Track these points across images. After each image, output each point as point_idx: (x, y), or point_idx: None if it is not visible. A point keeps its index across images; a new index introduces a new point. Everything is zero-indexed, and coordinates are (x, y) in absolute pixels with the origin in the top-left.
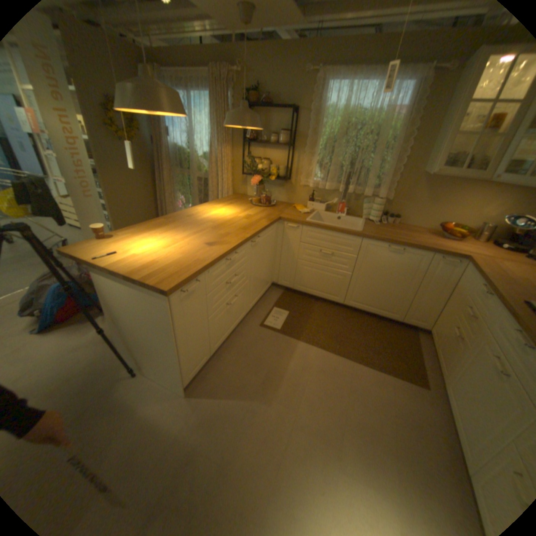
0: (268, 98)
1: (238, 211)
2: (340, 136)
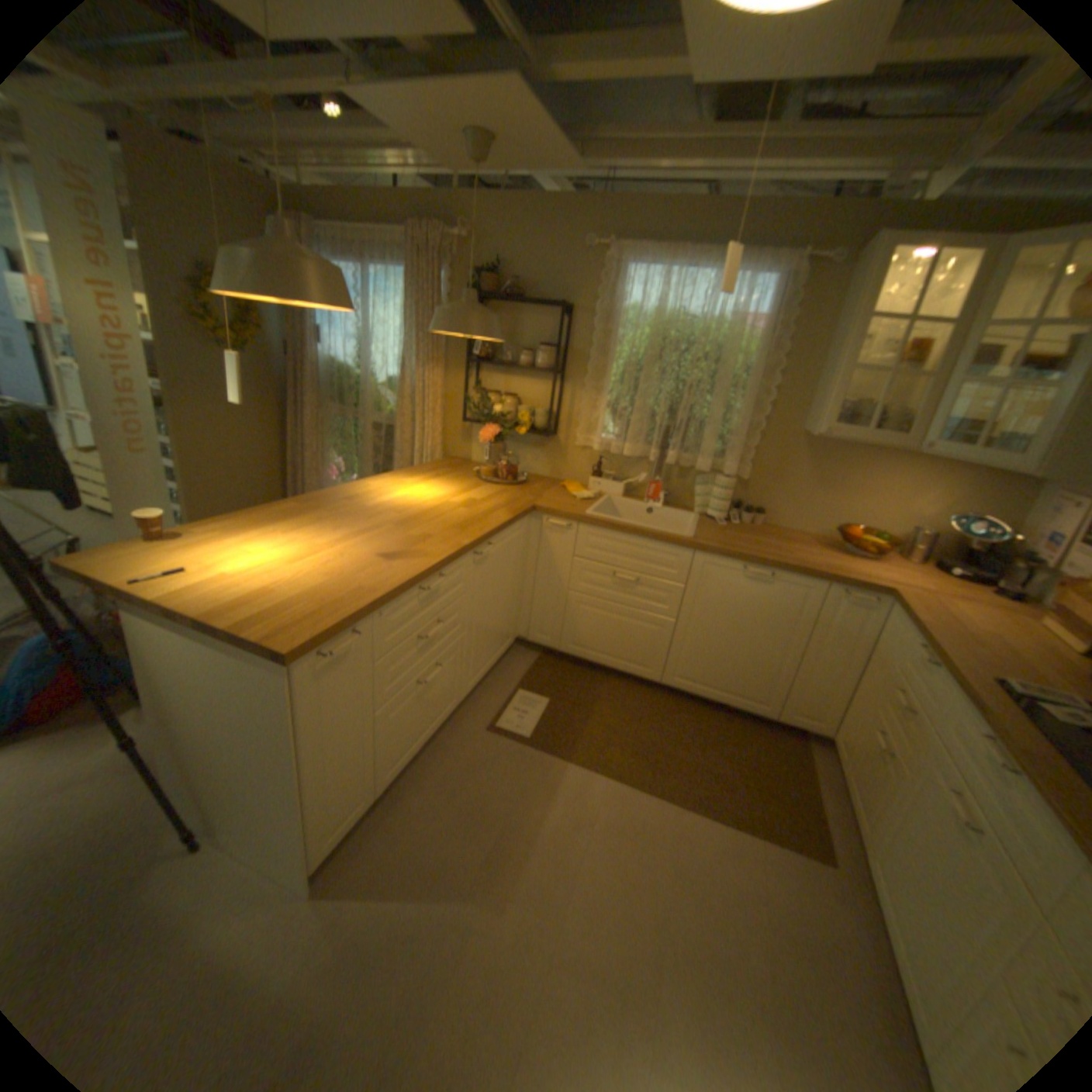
0: (517, 288)
1: (452, 492)
2: (649, 361)
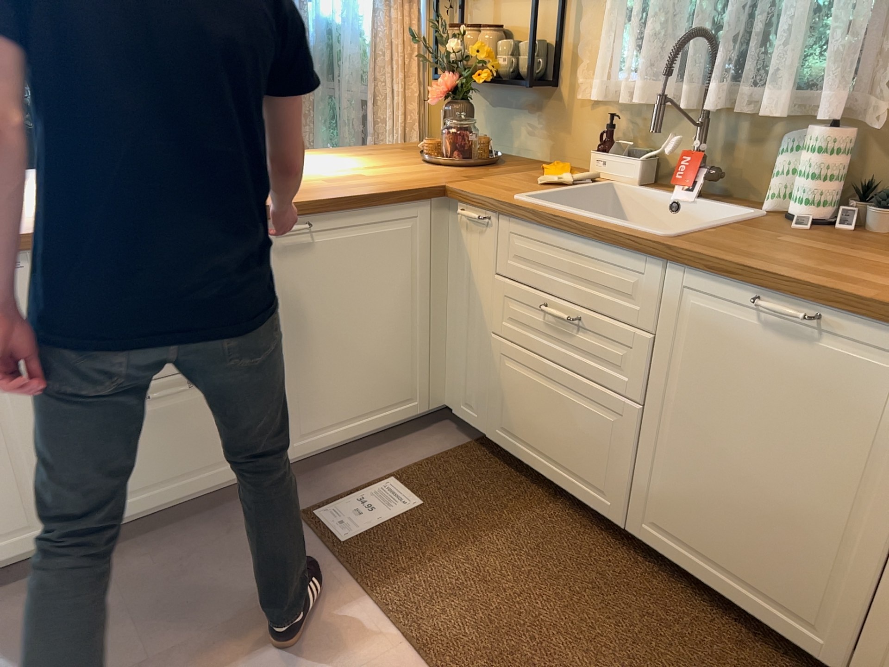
0: None
1: (348, 167)
2: None
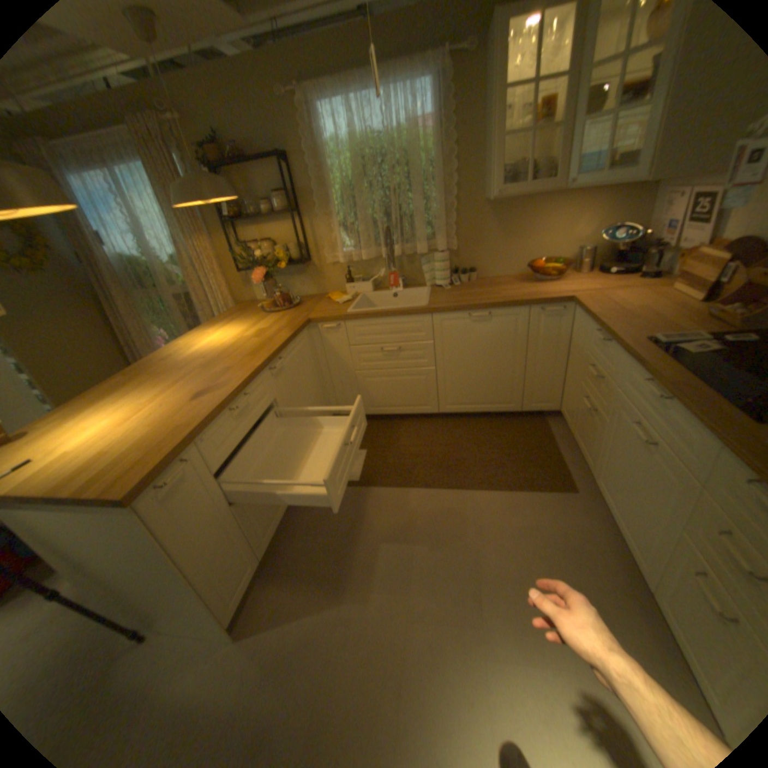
0: (237, 149)
1: (244, 328)
2: (356, 179)
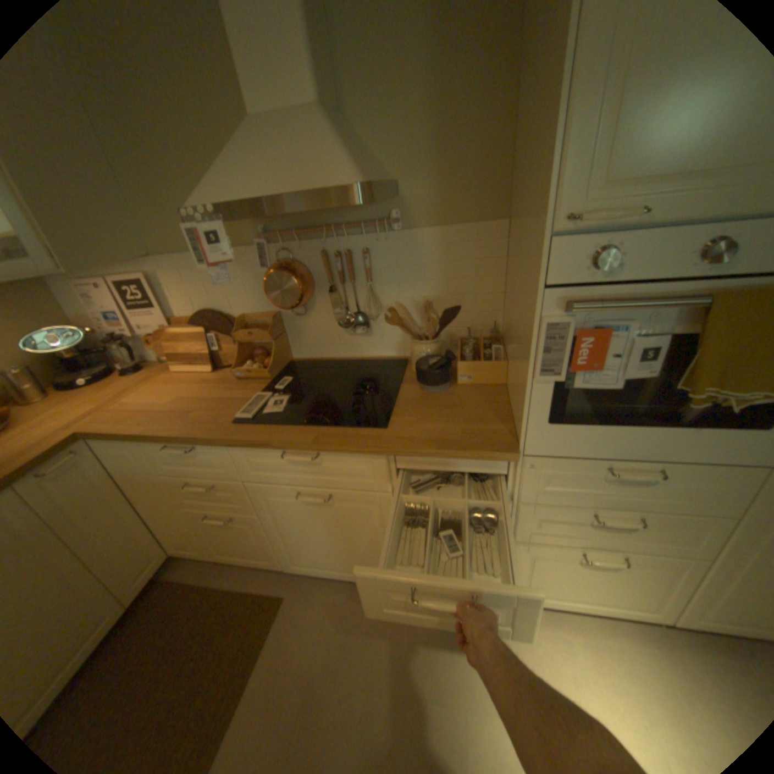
0: None
1: None
2: None
